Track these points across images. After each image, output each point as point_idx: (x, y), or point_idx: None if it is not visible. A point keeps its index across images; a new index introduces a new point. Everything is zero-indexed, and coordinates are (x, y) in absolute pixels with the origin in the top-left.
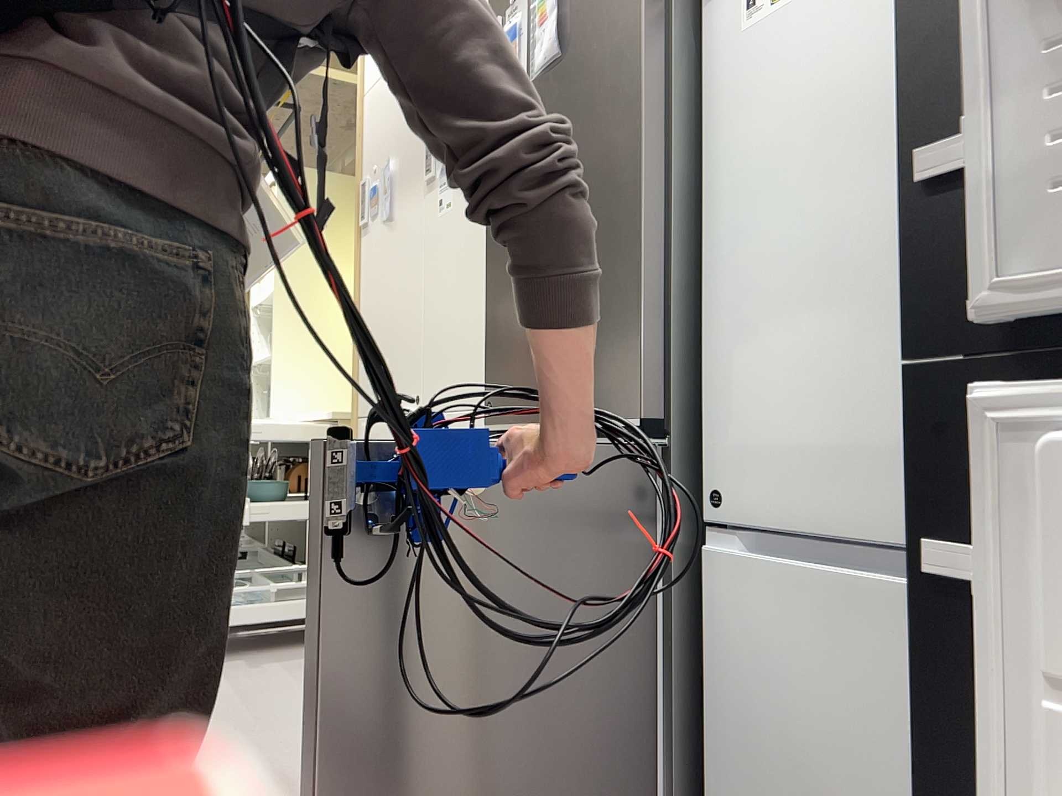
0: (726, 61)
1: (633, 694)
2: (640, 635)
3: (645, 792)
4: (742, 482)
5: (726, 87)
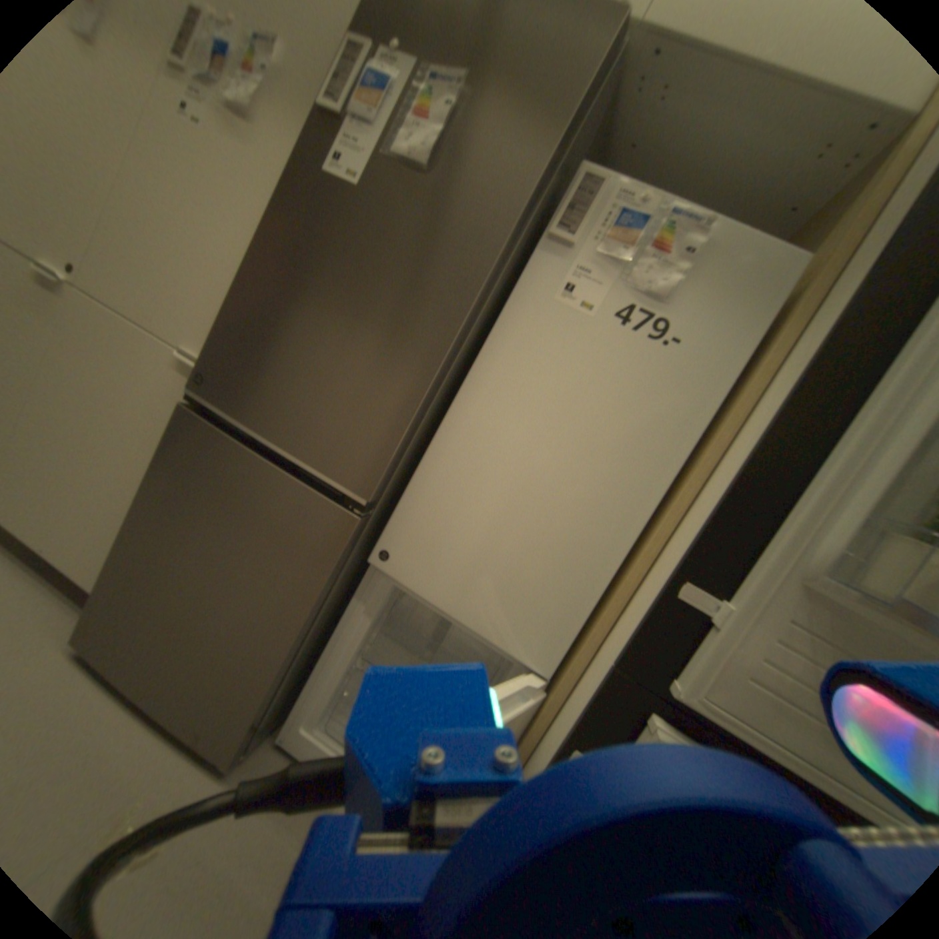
0: (530, 304)
1: (275, 649)
2: (298, 621)
3: (255, 699)
4: (405, 554)
5: (521, 320)
